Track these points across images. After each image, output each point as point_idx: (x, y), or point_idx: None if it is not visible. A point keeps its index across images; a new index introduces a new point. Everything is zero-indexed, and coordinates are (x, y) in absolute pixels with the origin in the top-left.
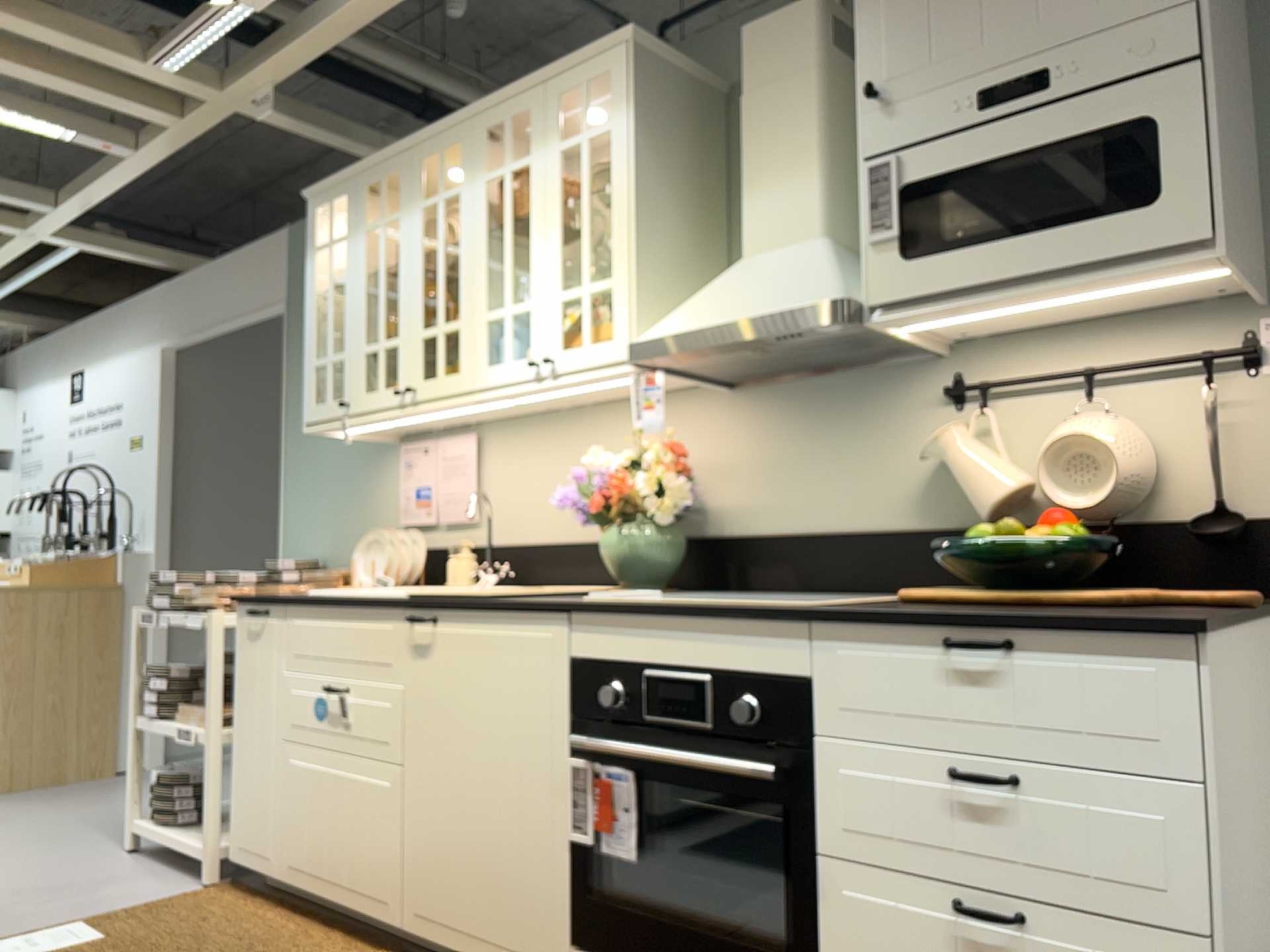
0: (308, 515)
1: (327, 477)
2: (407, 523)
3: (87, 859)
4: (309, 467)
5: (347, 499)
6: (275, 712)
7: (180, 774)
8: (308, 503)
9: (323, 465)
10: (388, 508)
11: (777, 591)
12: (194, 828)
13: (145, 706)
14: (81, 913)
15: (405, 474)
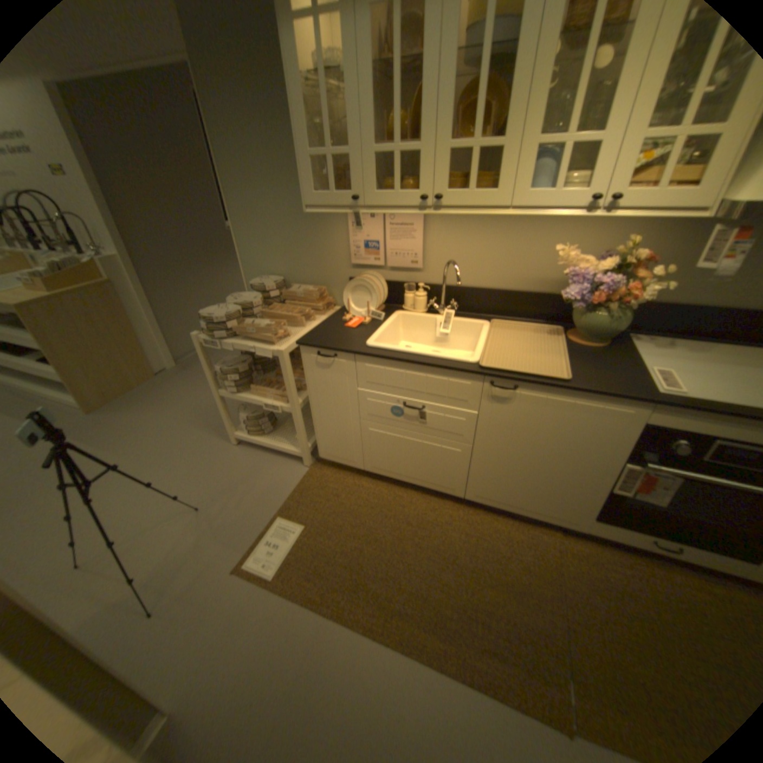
0: (261, 247)
1: (274, 222)
2: (358, 263)
3: (220, 456)
4: (253, 213)
5: (296, 240)
6: (353, 406)
7: (256, 412)
8: (259, 239)
9: (267, 213)
10: (337, 251)
11: (661, 333)
12: (270, 431)
13: (225, 387)
14: (268, 506)
15: (354, 231)
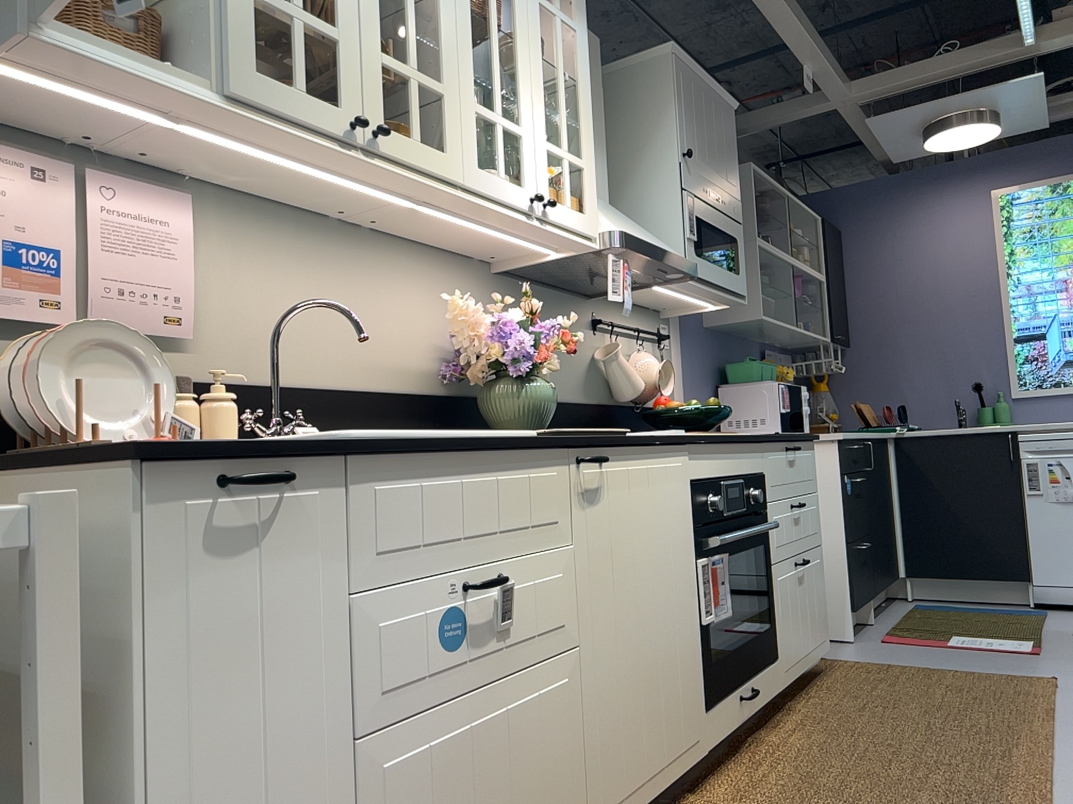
0: None
1: None
2: None
3: None
4: None
5: None
6: (327, 692)
7: None
8: None
9: None
10: None
11: None
12: None
13: None
14: None
15: None
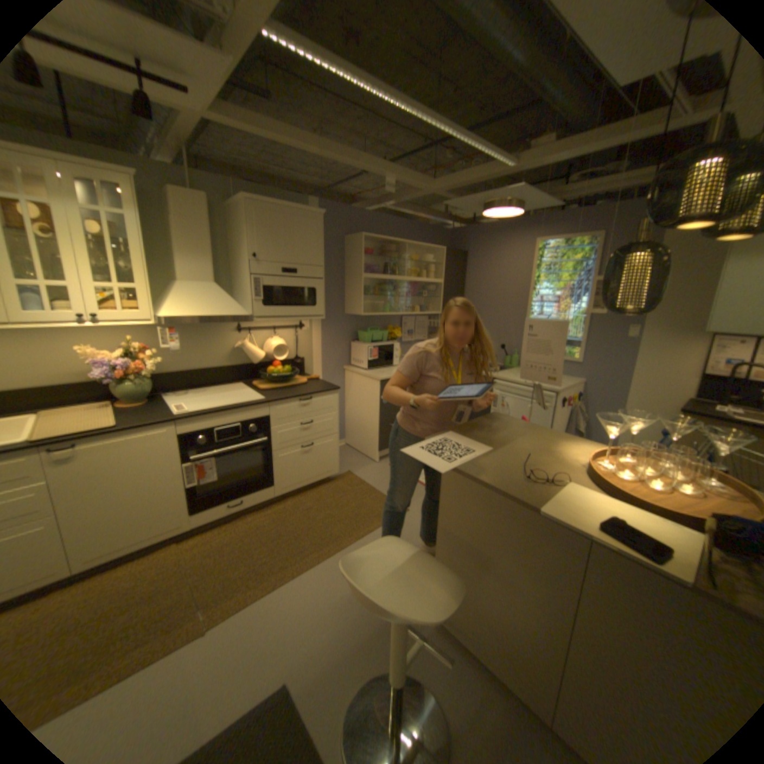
0: None
1: None
2: None
3: None
4: None
5: None
6: None
7: None
8: None
9: None
10: None
11: (182, 389)
12: None
13: None
14: None
15: None
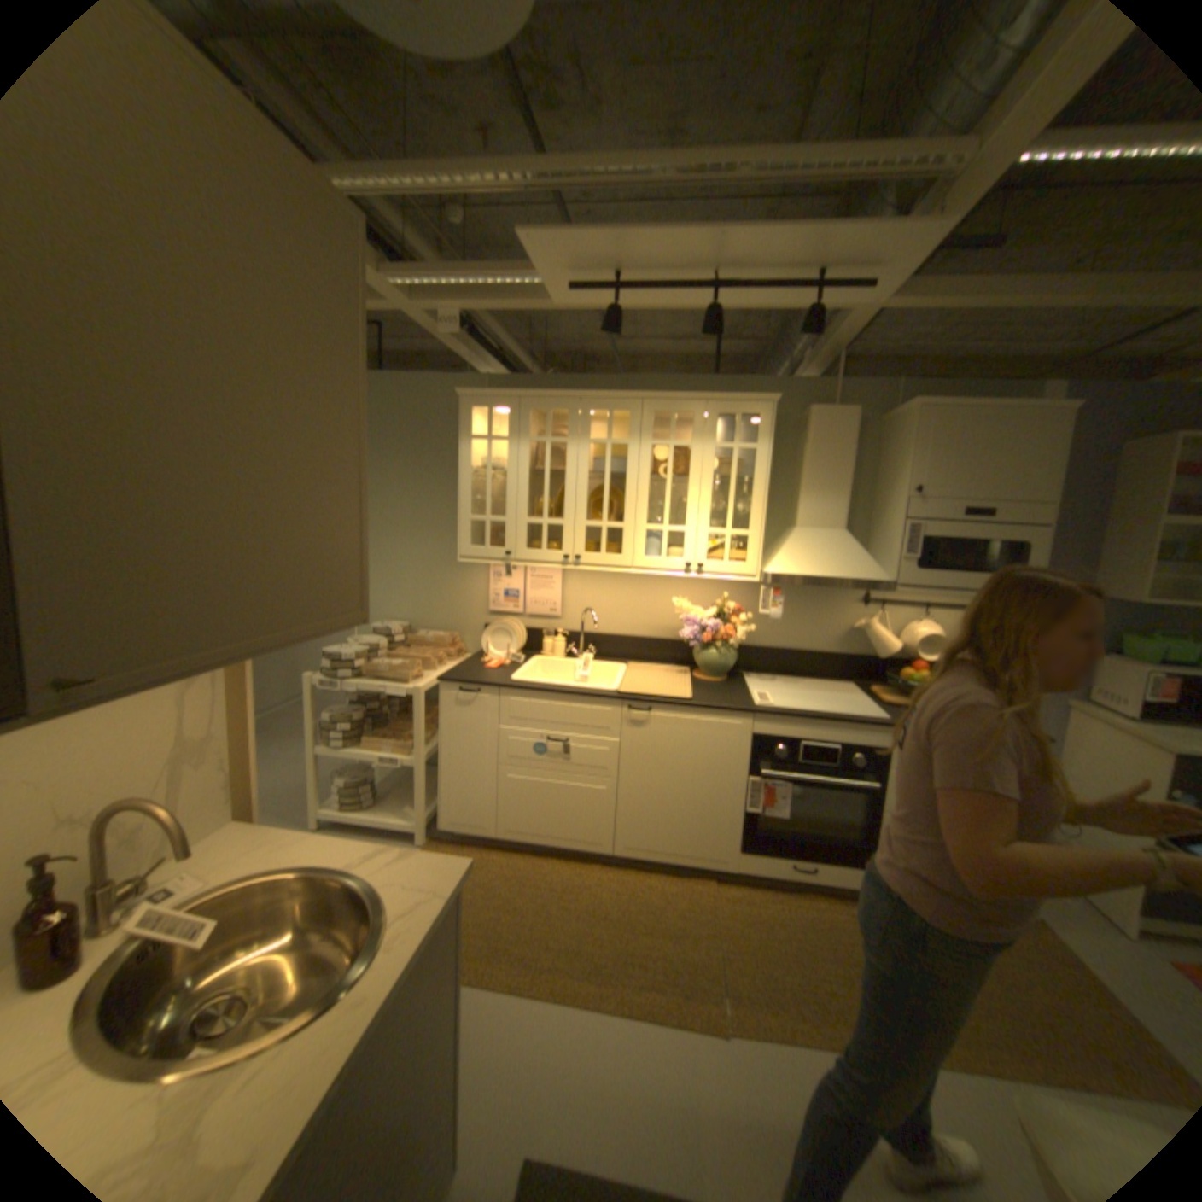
0: (387, 591)
1: (409, 569)
2: (496, 610)
3: None
4: (387, 559)
5: (431, 586)
6: (491, 749)
7: (355, 779)
8: (387, 583)
9: (403, 560)
10: (474, 598)
11: (767, 673)
12: (367, 808)
13: (327, 742)
14: None
15: (496, 580)
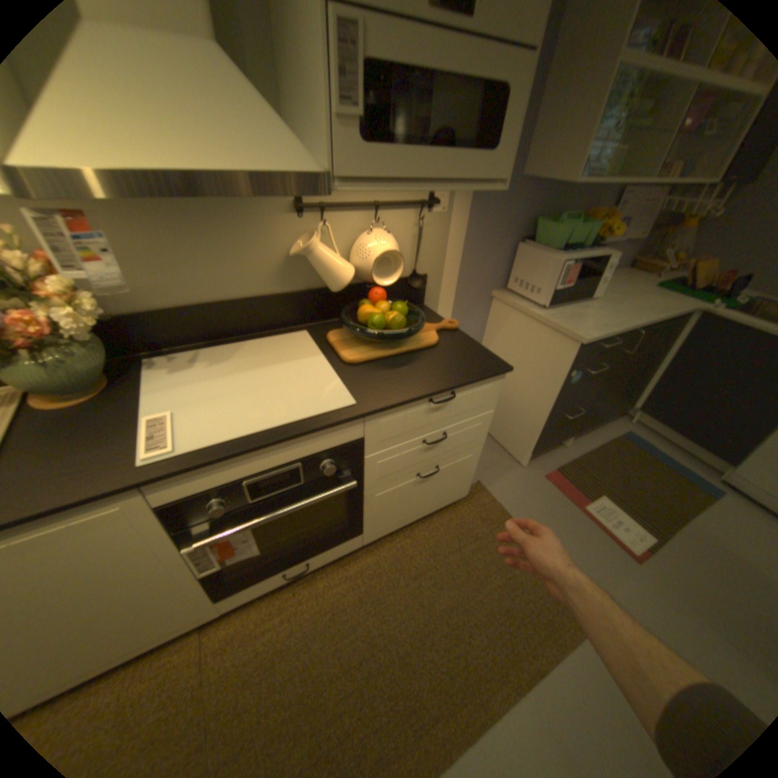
0: None
1: None
2: None
3: None
4: None
5: None
6: None
7: None
8: None
9: None
10: None
11: (187, 345)
12: None
13: None
14: None
15: None
